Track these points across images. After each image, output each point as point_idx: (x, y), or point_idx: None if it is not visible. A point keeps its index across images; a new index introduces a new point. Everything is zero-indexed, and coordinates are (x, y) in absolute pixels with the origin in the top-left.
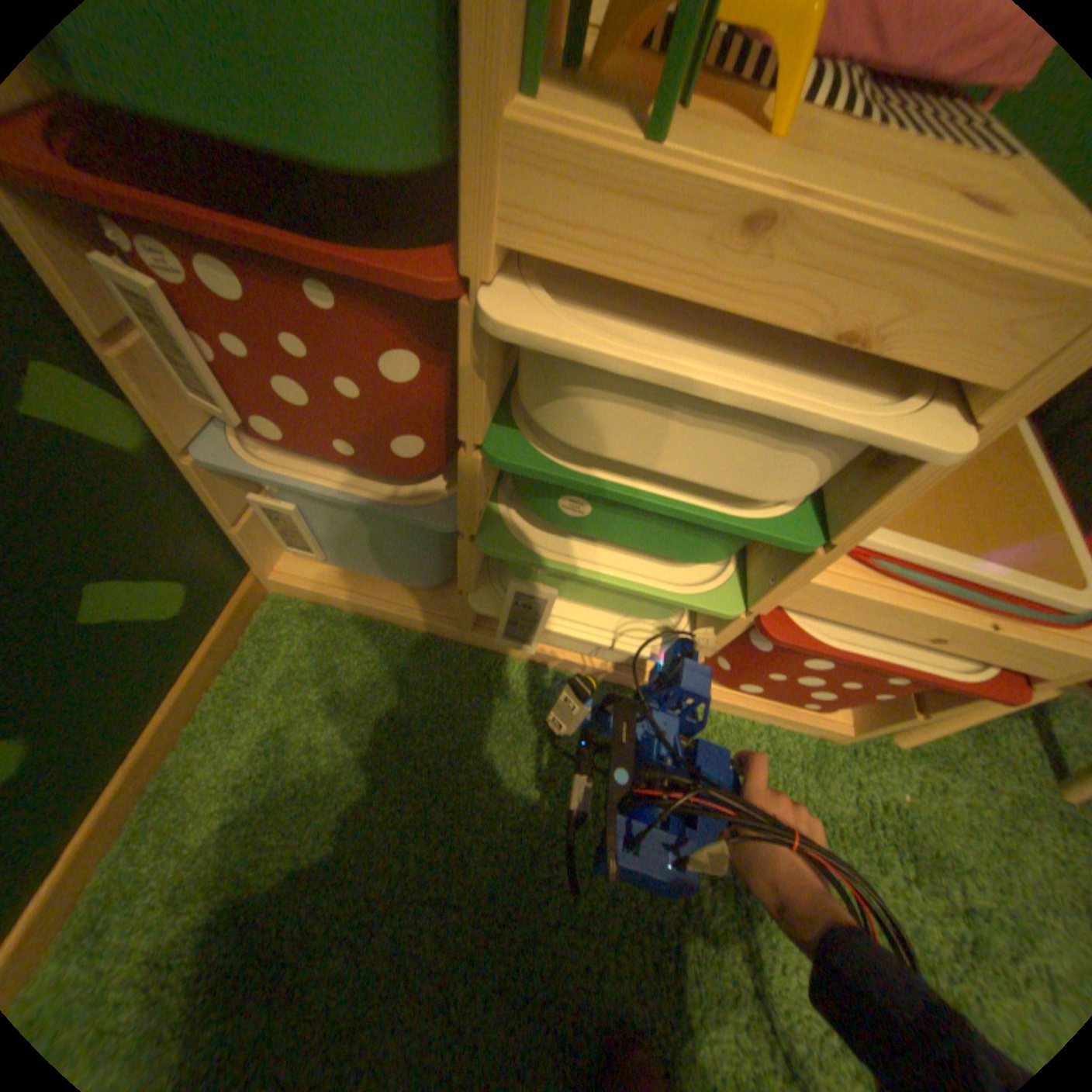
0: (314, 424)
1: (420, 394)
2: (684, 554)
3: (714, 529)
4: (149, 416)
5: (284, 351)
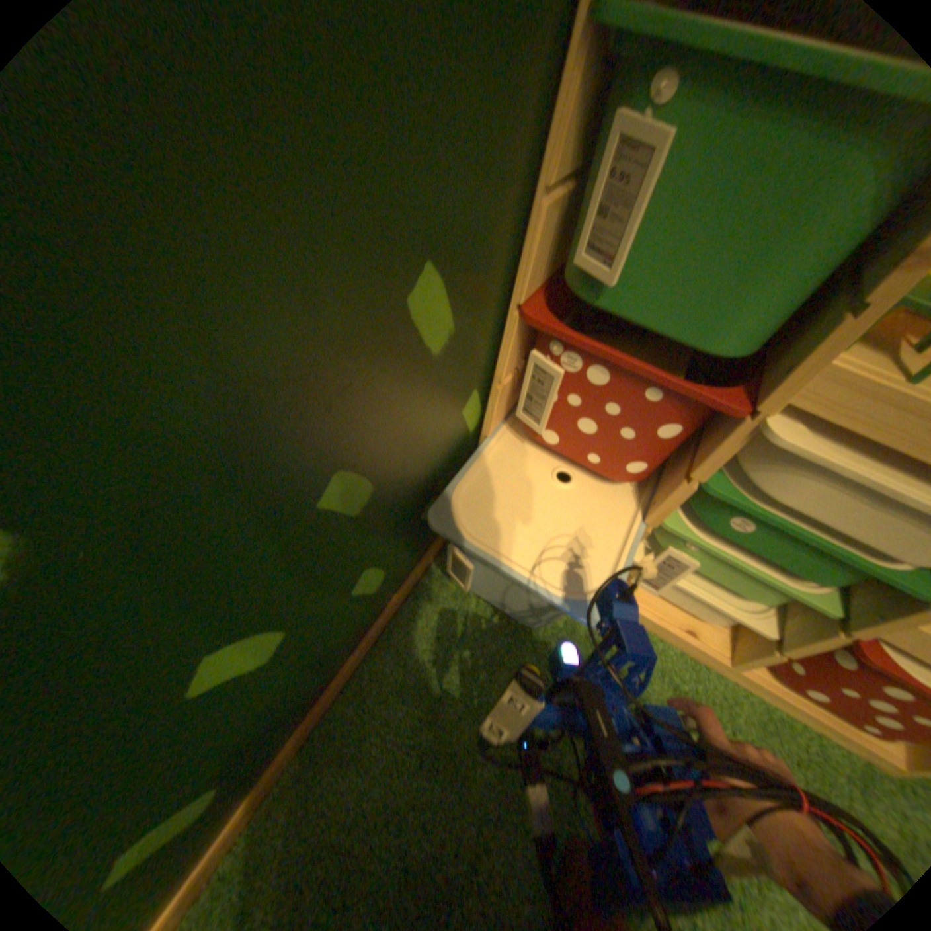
0: (587, 445)
1: (670, 447)
2: (811, 582)
3: (853, 573)
4: (486, 418)
5: (606, 412)
